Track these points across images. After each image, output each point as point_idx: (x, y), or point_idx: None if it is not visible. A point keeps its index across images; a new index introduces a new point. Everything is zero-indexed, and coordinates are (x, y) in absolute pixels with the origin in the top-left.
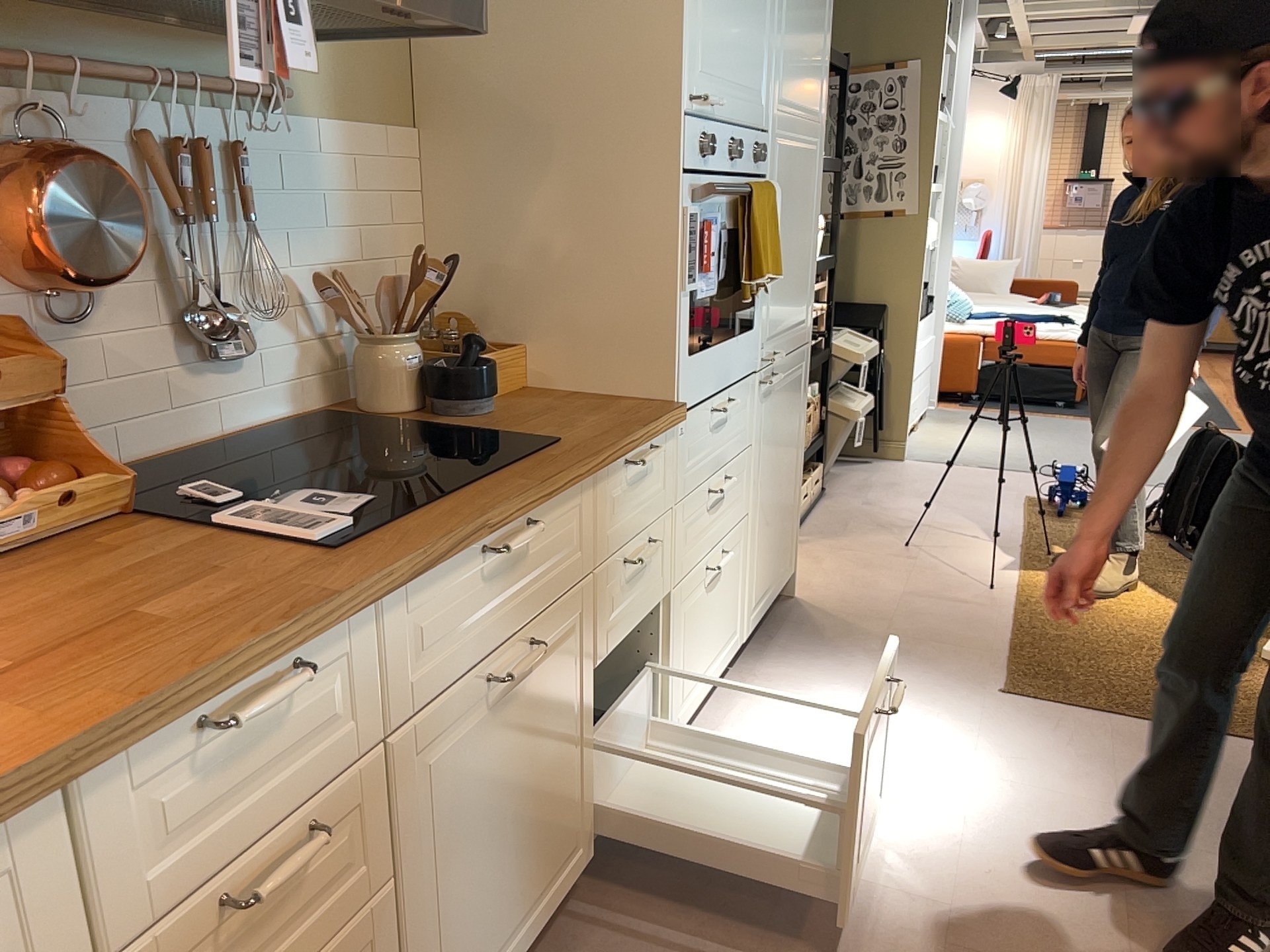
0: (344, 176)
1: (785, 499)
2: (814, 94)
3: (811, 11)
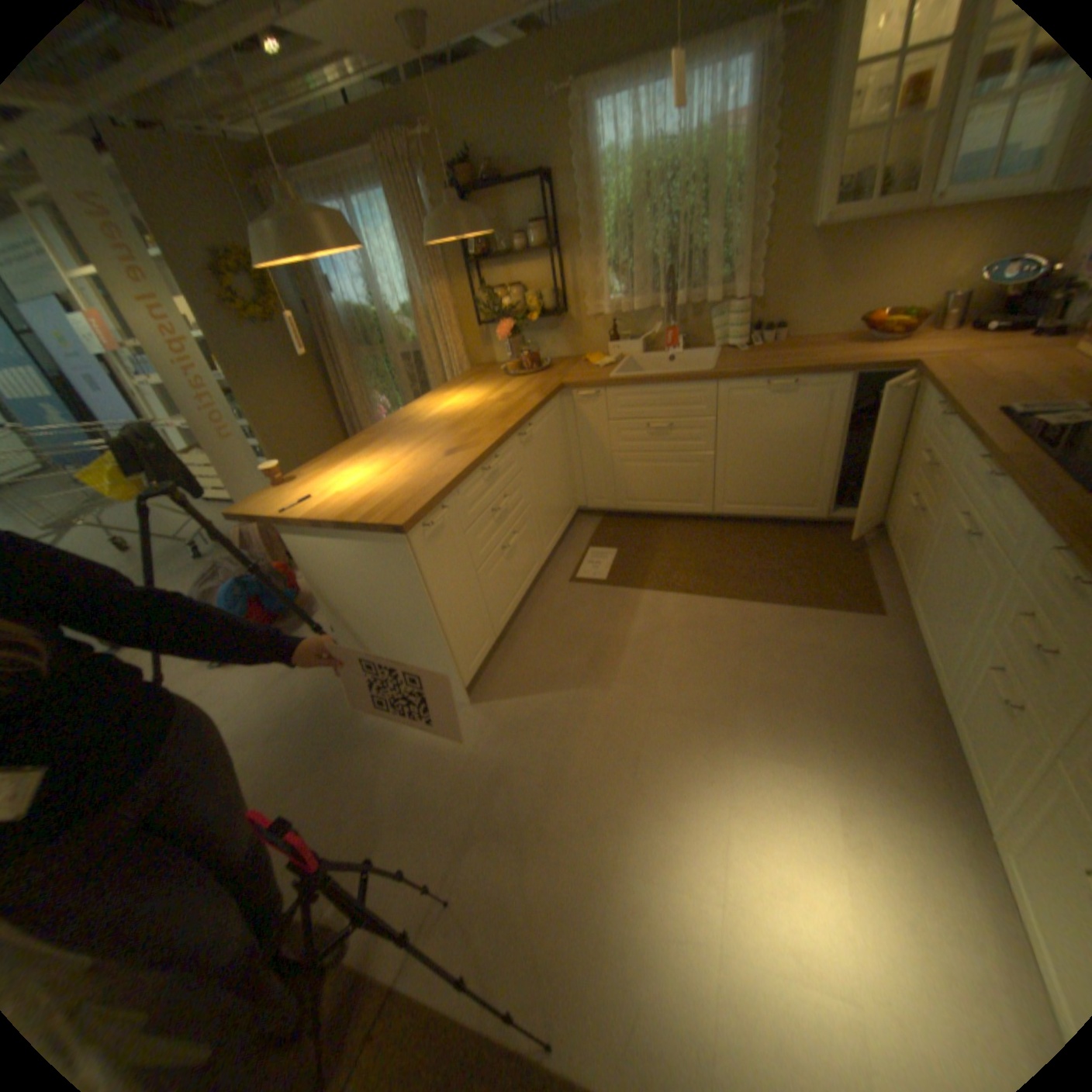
0: None
1: None
2: None
3: None
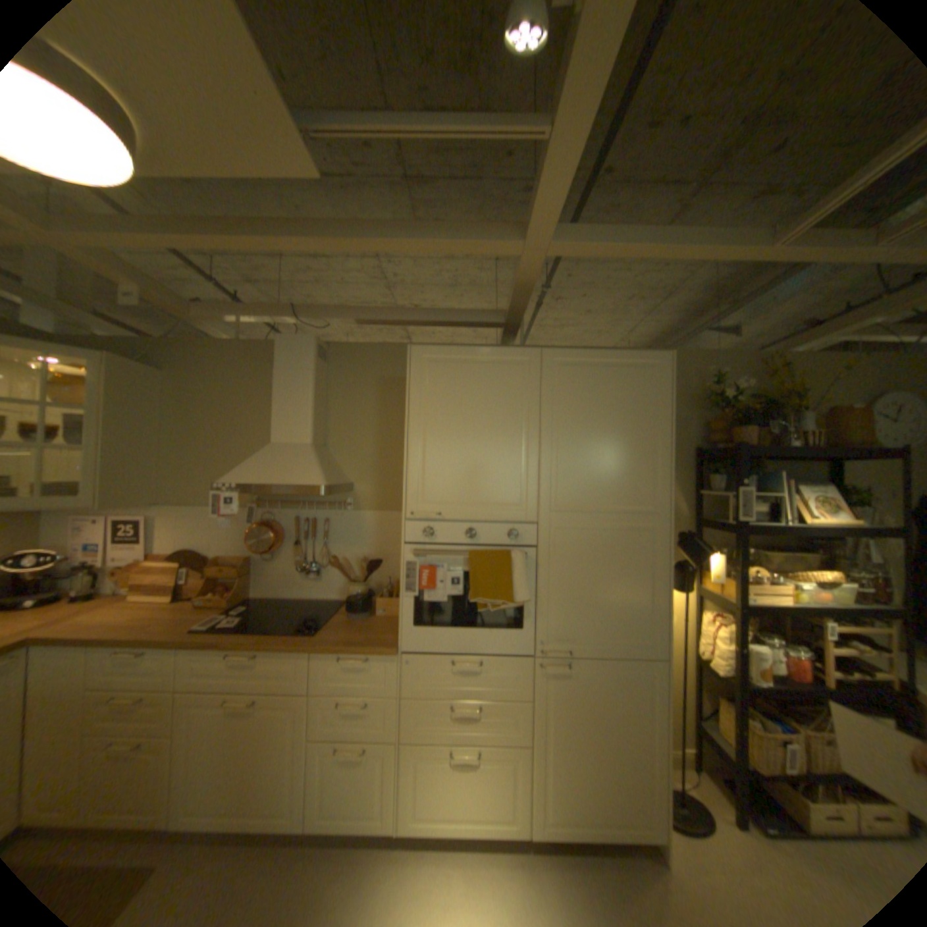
0: (373, 528)
1: (619, 768)
2: (631, 496)
3: (611, 451)
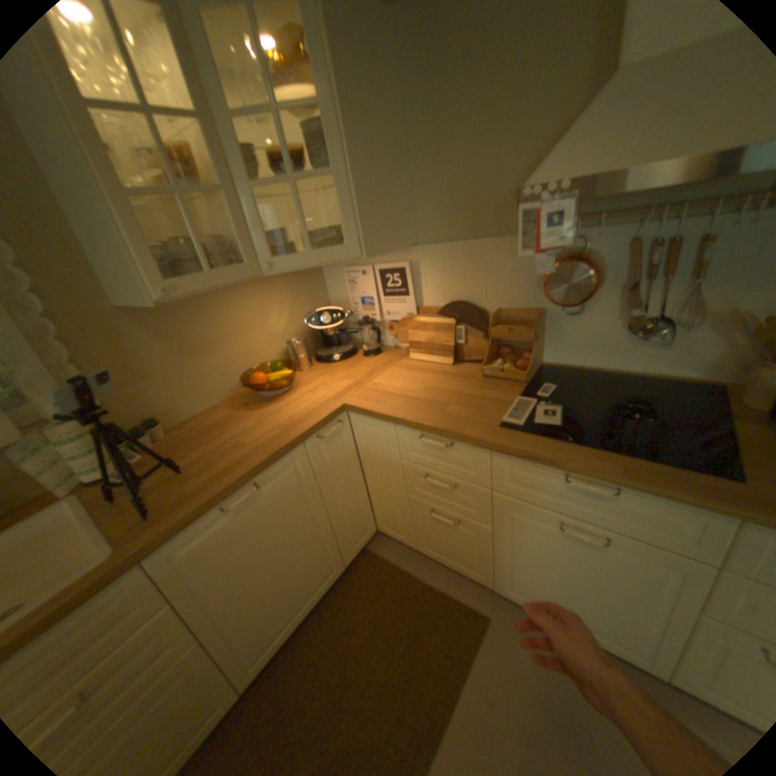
0: None
1: None
2: None
3: None
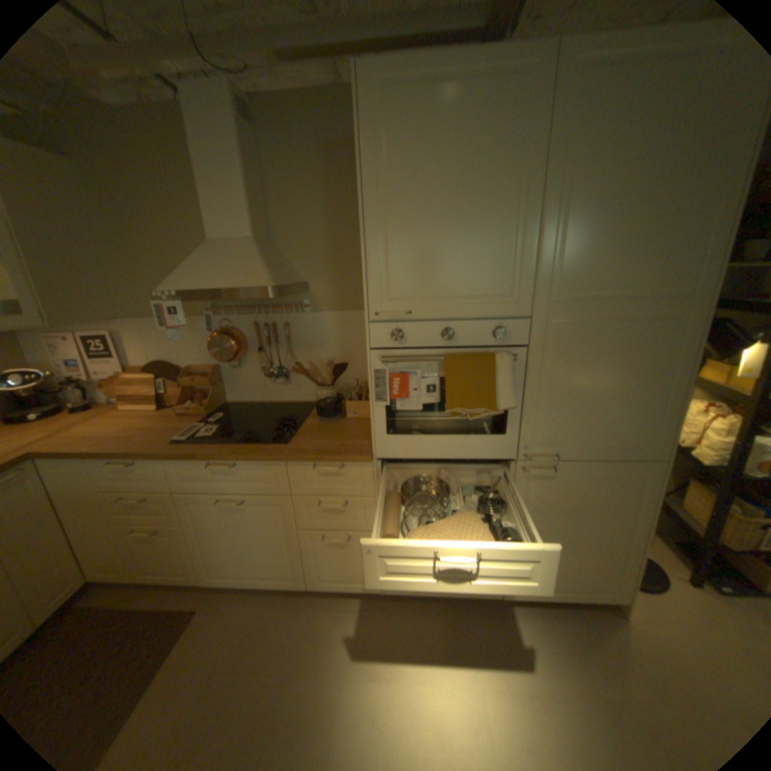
0: (335, 329)
1: (594, 551)
2: (664, 273)
3: (647, 209)
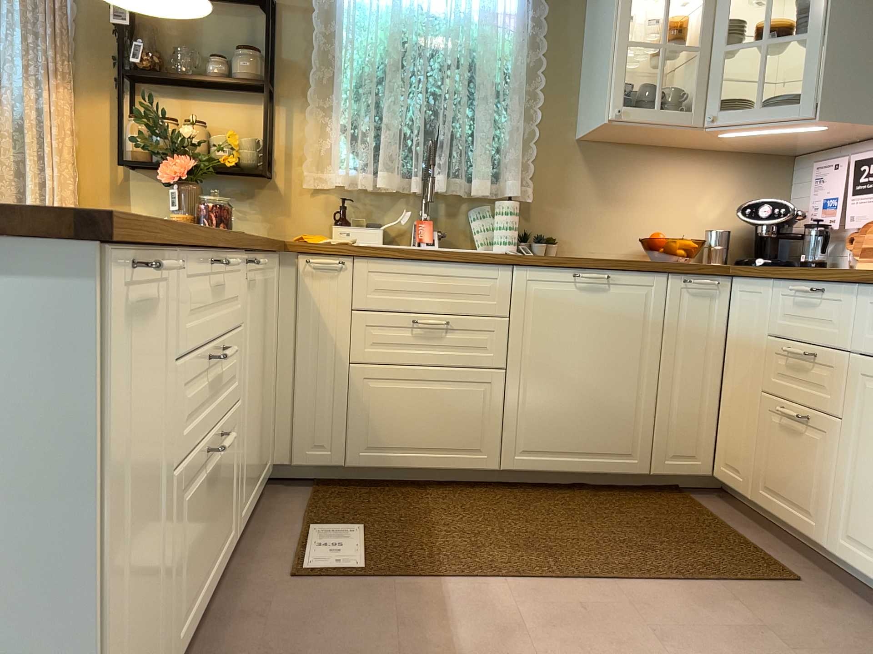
0: None
1: None
2: None
3: None
